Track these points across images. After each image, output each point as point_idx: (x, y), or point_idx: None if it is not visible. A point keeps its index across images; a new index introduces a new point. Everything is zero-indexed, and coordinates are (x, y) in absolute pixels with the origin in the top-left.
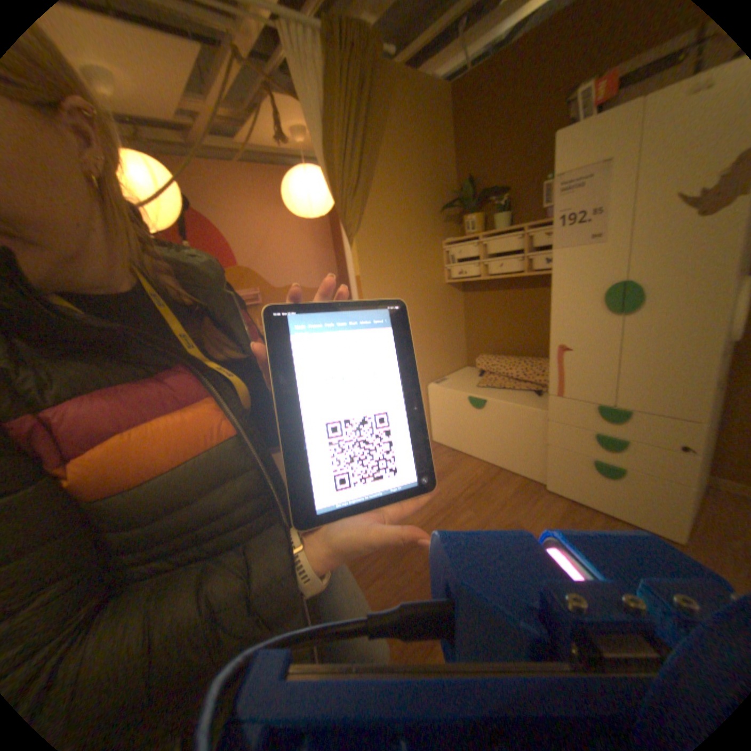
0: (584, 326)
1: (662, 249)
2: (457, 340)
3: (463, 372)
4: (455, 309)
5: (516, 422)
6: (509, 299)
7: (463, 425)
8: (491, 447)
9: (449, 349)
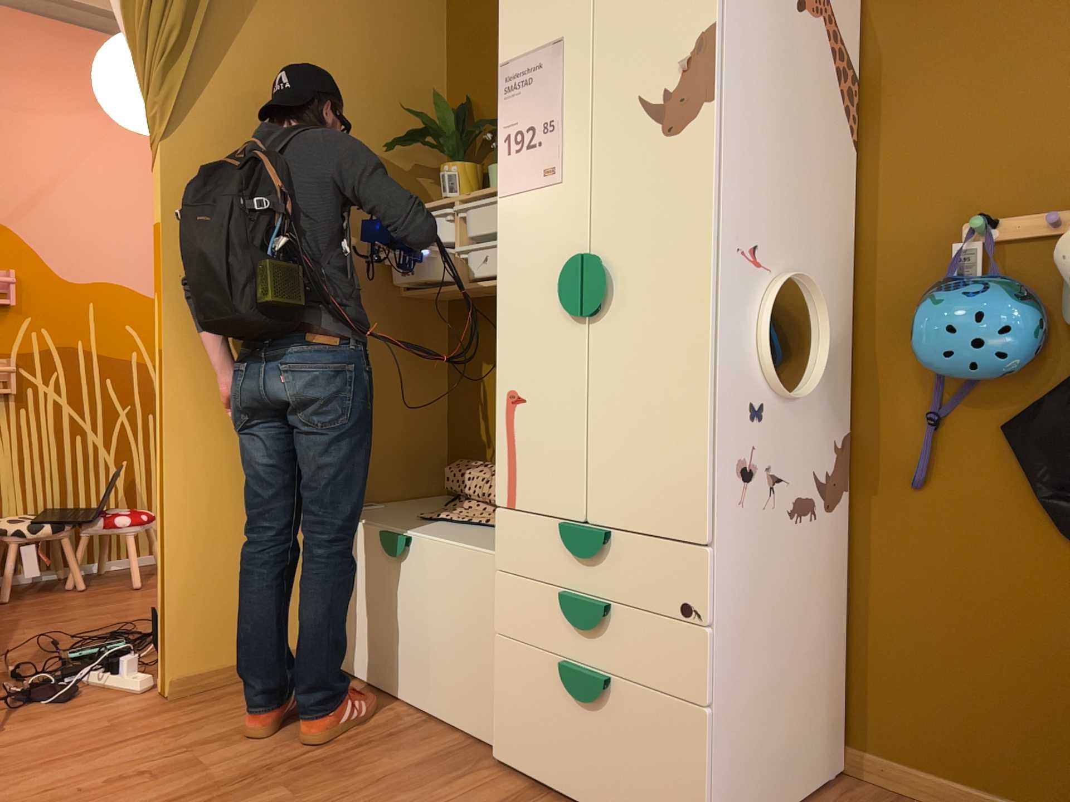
0: (540, 350)
1: (629, 197)
2: (422, 429)
3: (422, 501)
4: (422, 360)
5: (454, 590)
6: None
7: (371, 610)
8: (414, 663)
9: (396, 445)
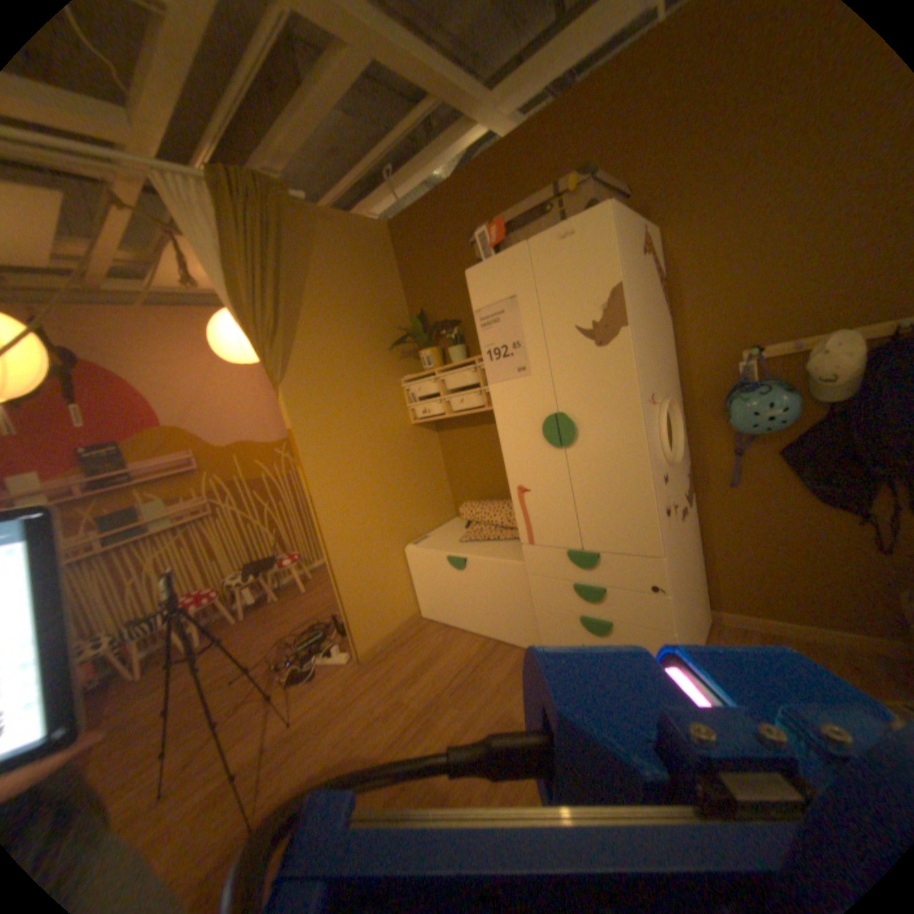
0: (534, 464)
1: (578, 380)
2: (438, 487)
3: (450, 524)
4: (430, 452)
5: (500, 581)
6: (483, 436)
7: (450, 593)
8: (482, 616)
9: (429, 499)
